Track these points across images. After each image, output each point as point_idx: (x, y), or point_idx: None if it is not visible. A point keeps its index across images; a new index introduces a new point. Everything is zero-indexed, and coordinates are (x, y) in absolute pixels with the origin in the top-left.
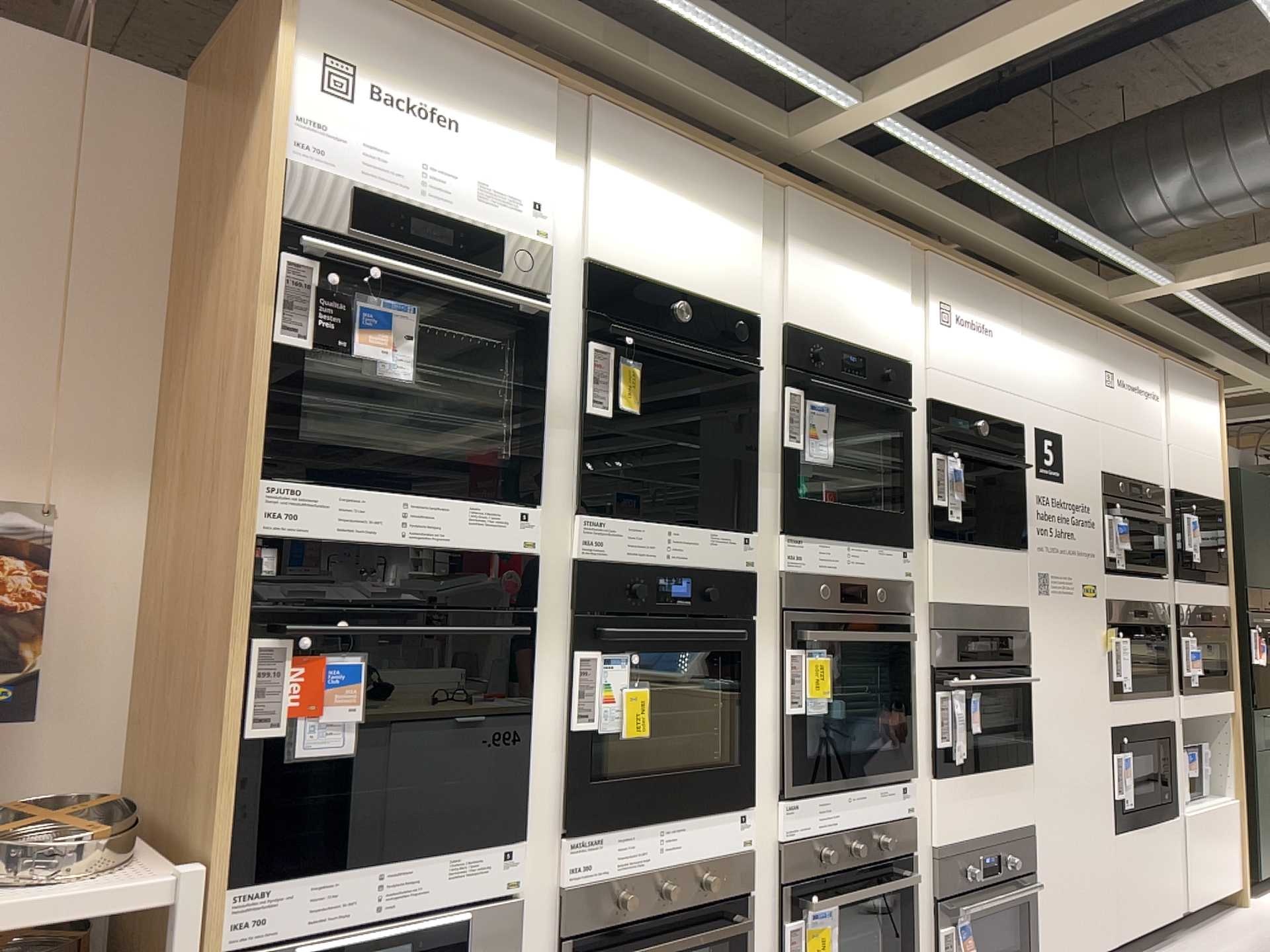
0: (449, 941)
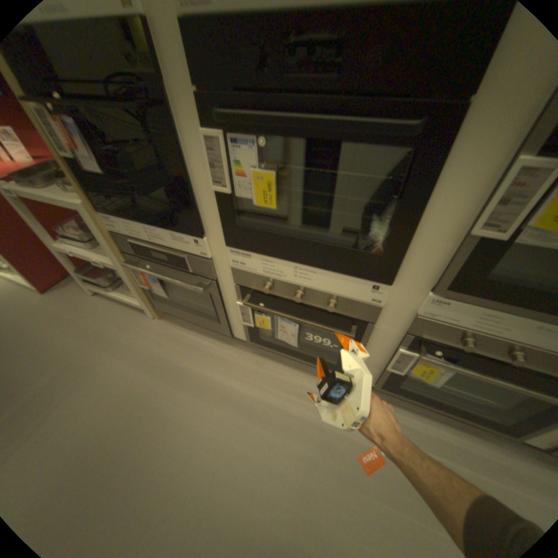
0: (181, 266)
